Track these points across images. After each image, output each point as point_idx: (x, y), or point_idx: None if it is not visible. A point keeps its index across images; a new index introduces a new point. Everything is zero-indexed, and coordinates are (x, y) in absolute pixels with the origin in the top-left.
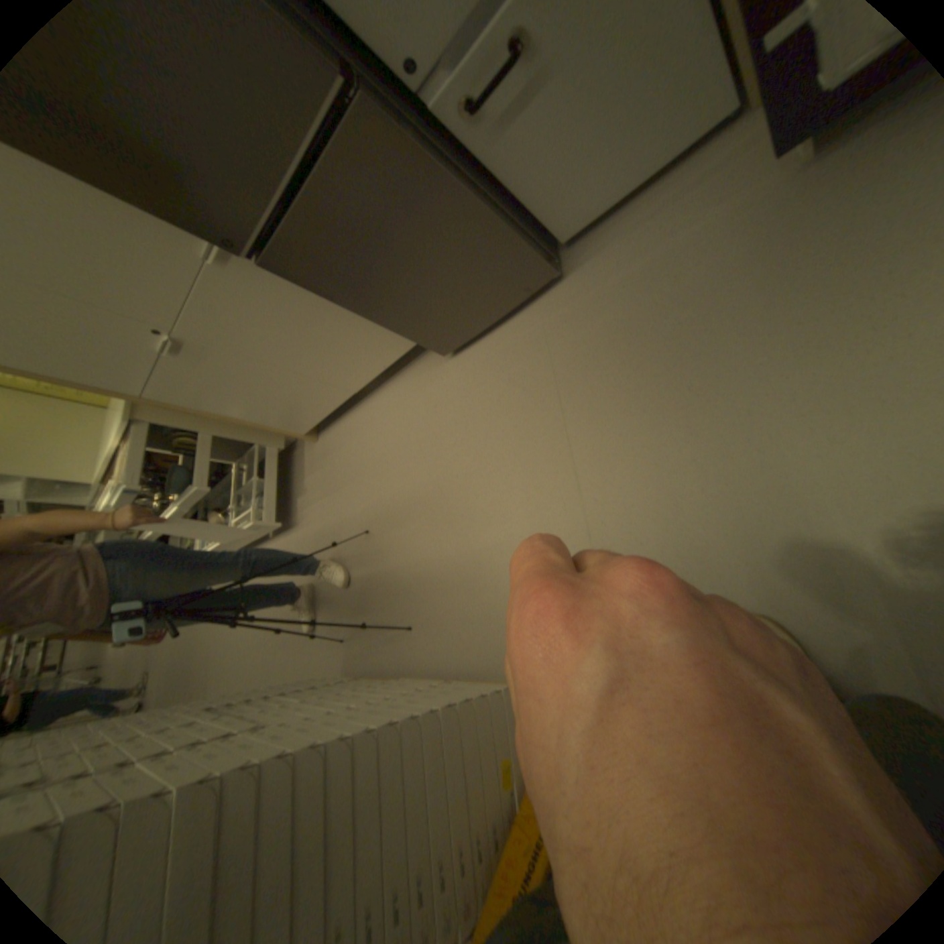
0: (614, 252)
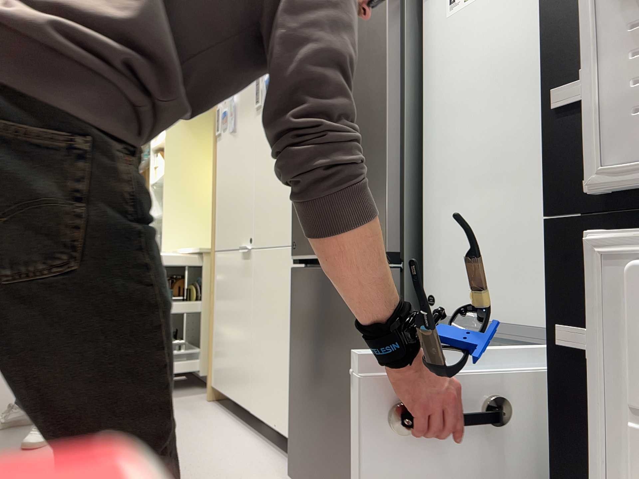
0: None
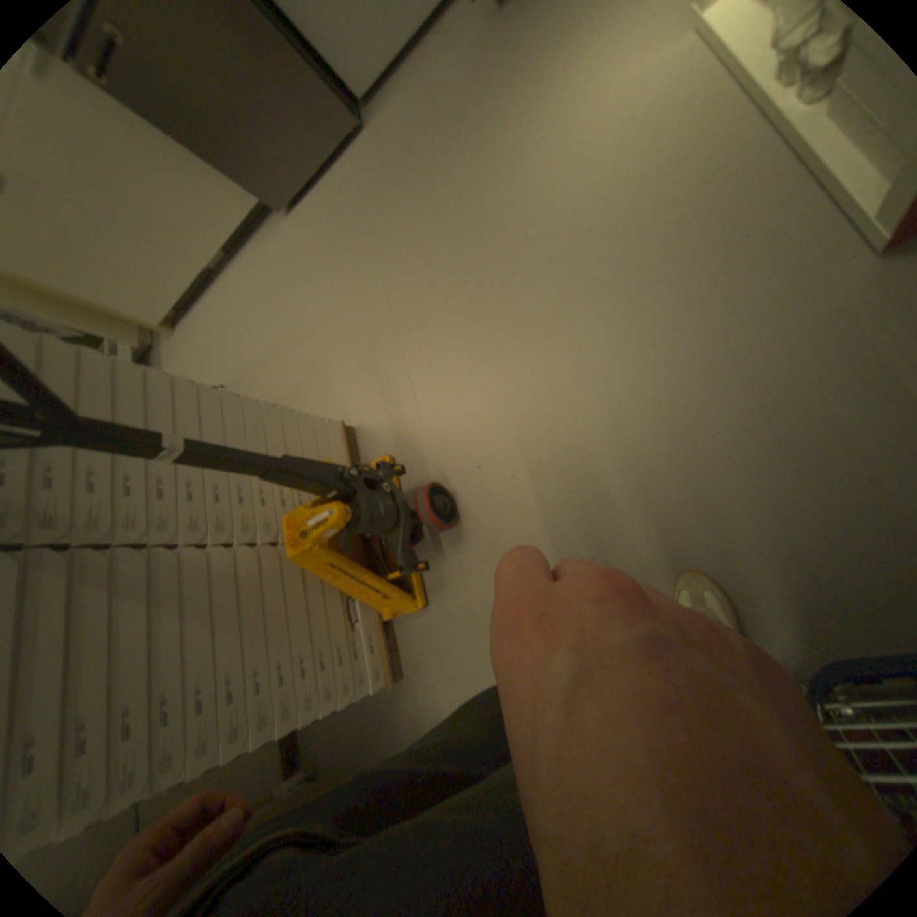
0: (393, 99)
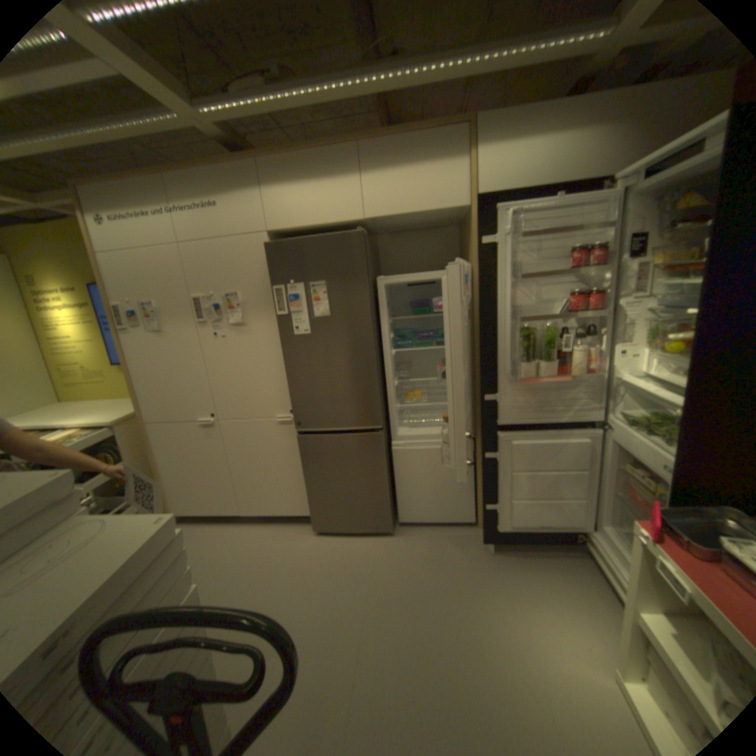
0: (418, 541)
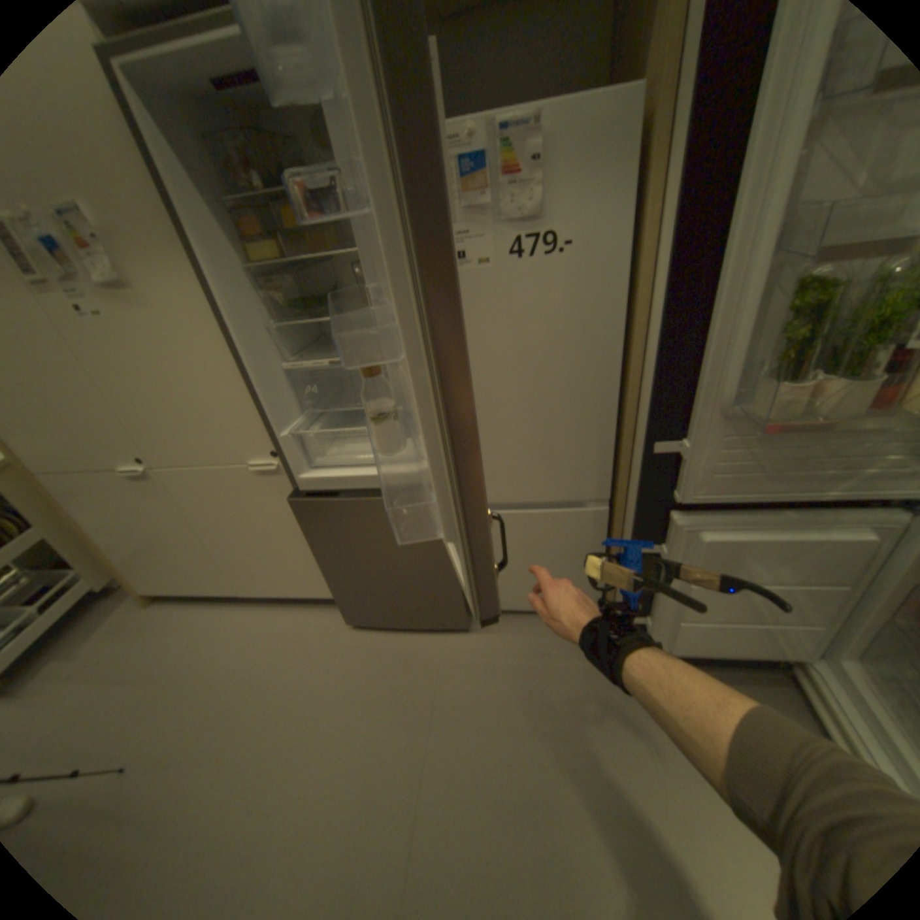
0: (508, 642)
